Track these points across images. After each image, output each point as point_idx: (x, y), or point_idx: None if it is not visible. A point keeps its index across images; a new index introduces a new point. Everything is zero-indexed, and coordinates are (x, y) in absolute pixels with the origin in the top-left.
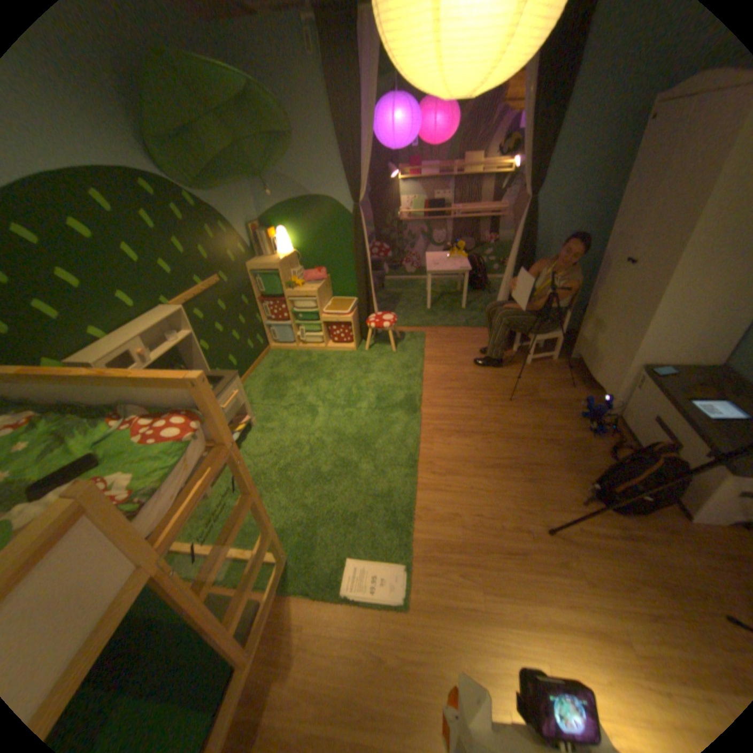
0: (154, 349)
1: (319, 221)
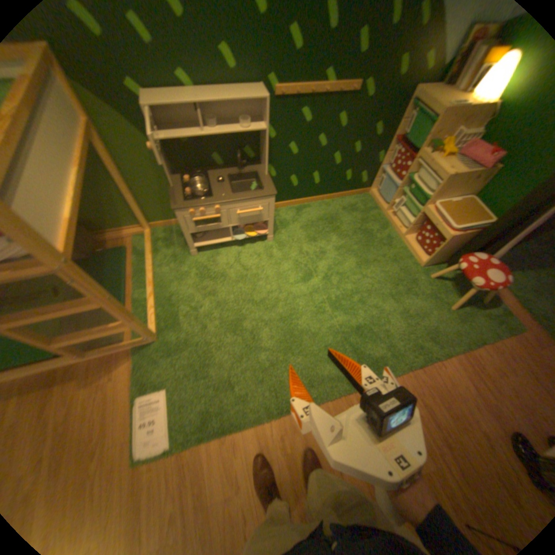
0: (225, 125)
1: None
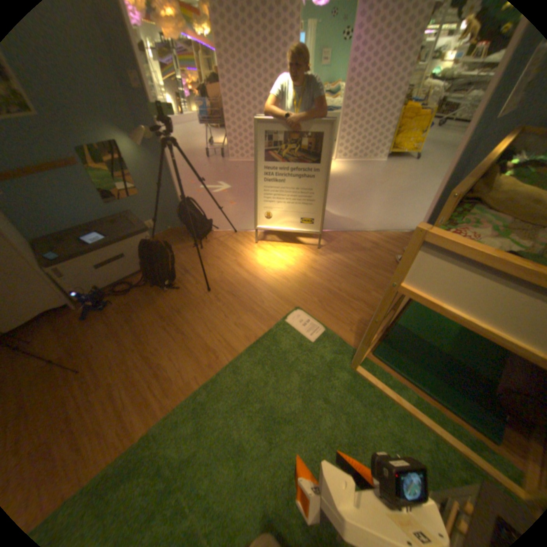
0: None
1: None
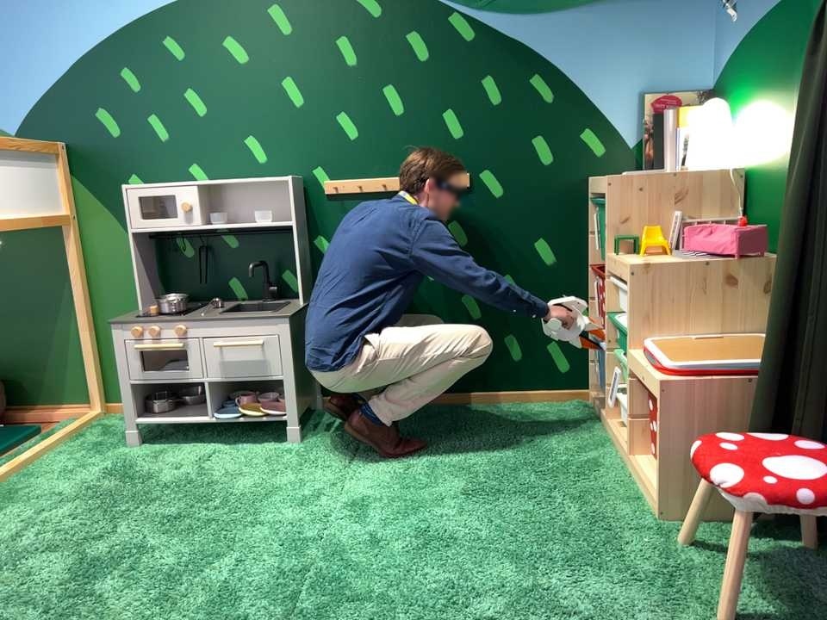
0: (241, 223)
1: (800, 70)
